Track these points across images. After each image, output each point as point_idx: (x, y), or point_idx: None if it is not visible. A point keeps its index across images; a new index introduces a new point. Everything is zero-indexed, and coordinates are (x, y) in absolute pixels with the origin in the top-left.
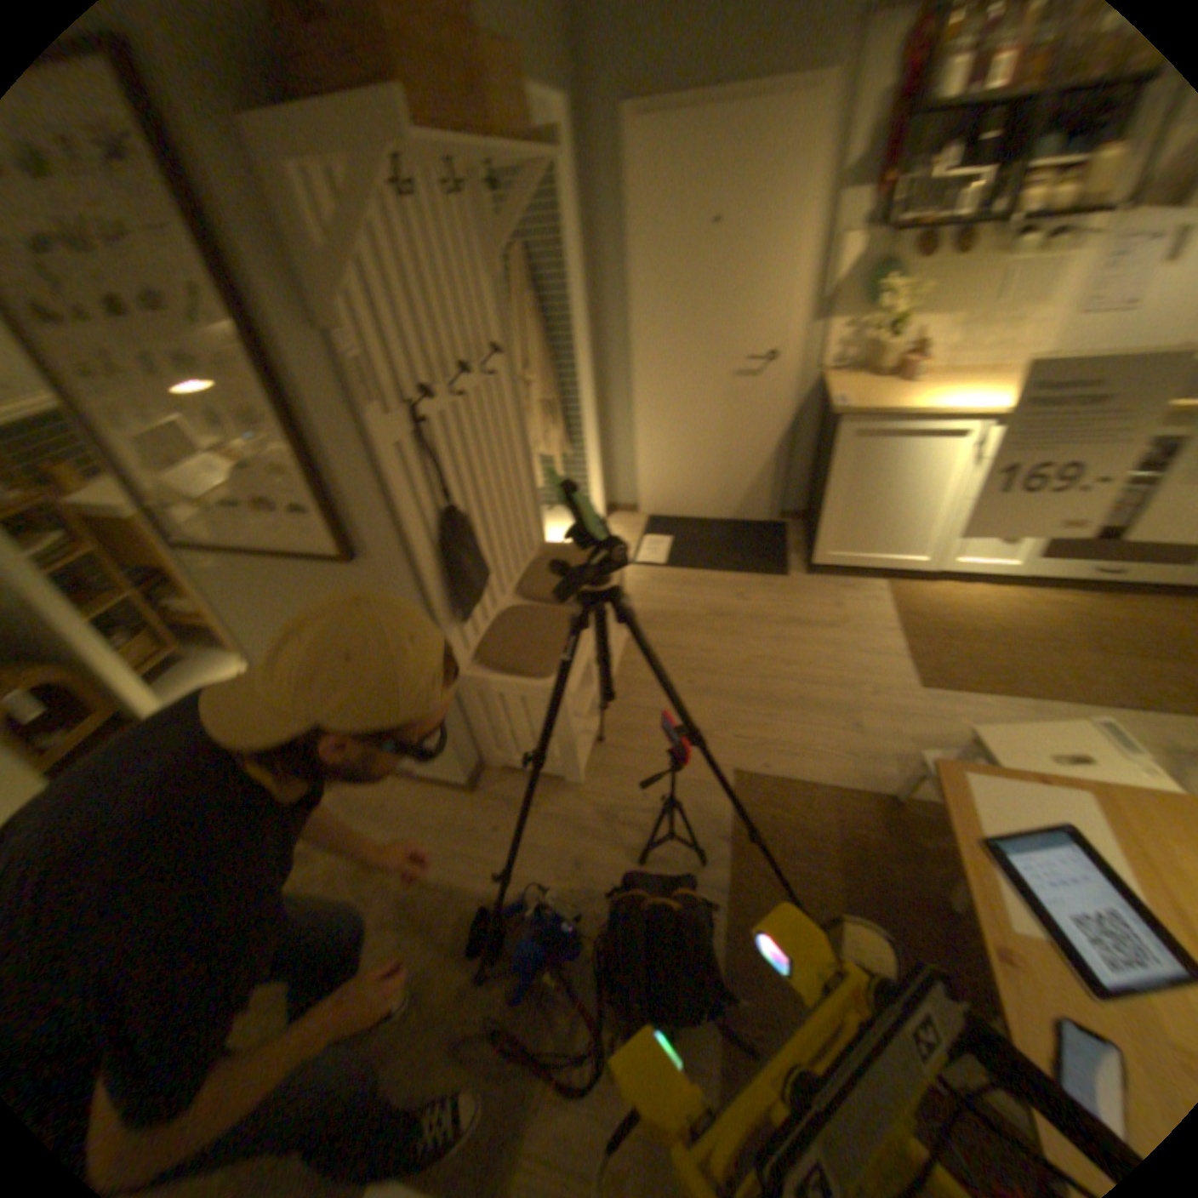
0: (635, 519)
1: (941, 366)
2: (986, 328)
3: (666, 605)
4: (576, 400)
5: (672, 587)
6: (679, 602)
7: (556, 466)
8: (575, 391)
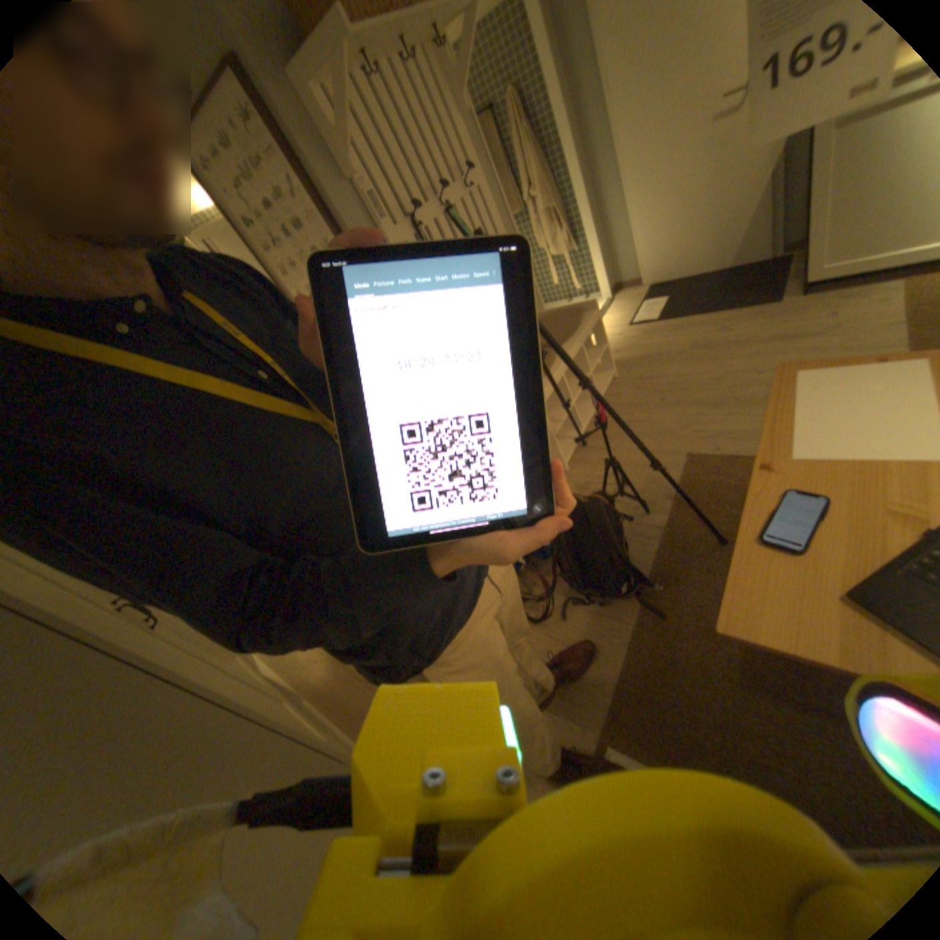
0: (640, 287)
1: None
2: None
3: (653, 346)
4: (576, 196)
5: (661, 332)
6: (665, 342)
7: (567, 258)
8: (574, 188)
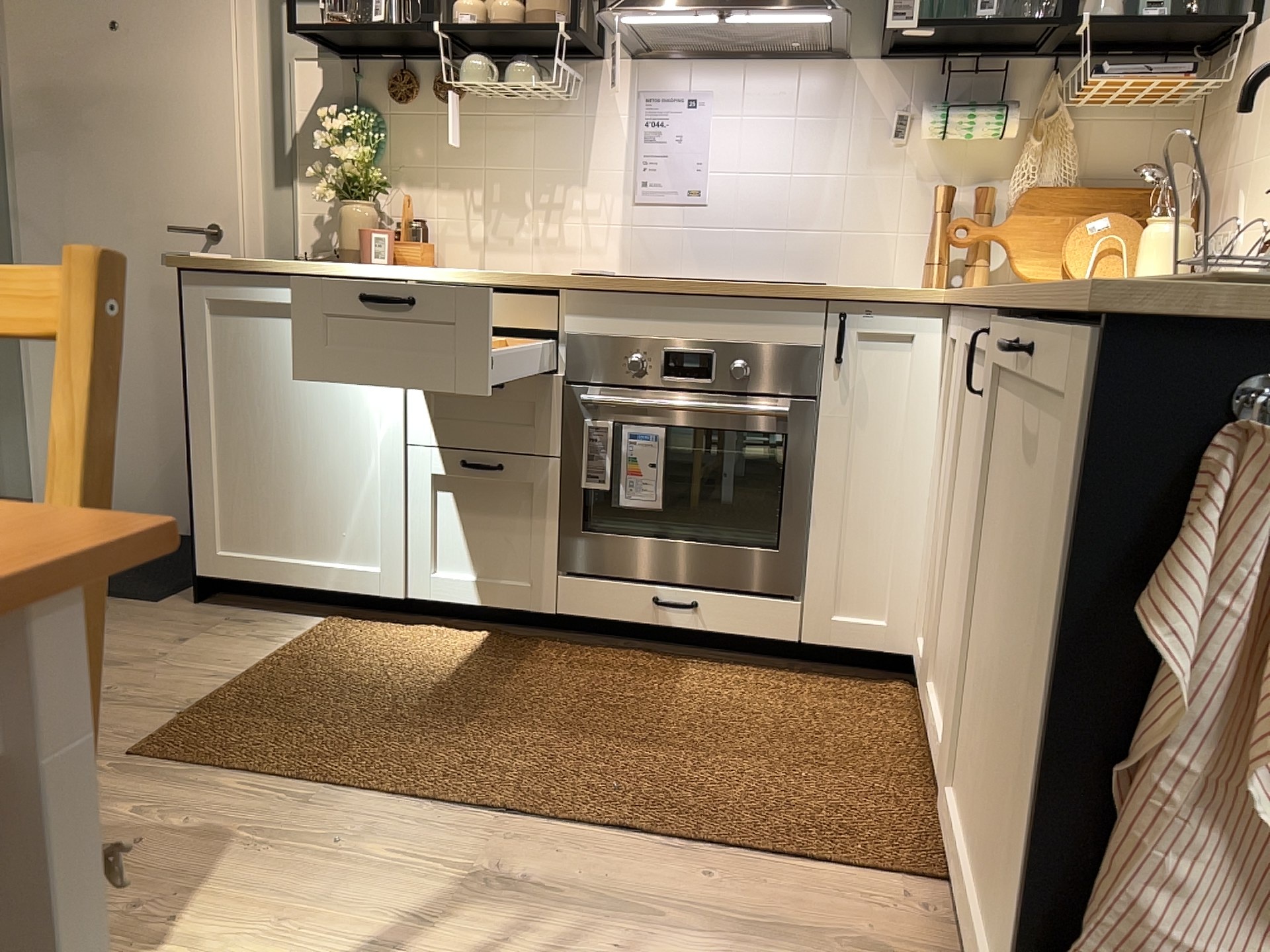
0: None
1: (467, 269)
2: (516, 215)
3: None
4: None
5: None
6: None
7: None
8: None
